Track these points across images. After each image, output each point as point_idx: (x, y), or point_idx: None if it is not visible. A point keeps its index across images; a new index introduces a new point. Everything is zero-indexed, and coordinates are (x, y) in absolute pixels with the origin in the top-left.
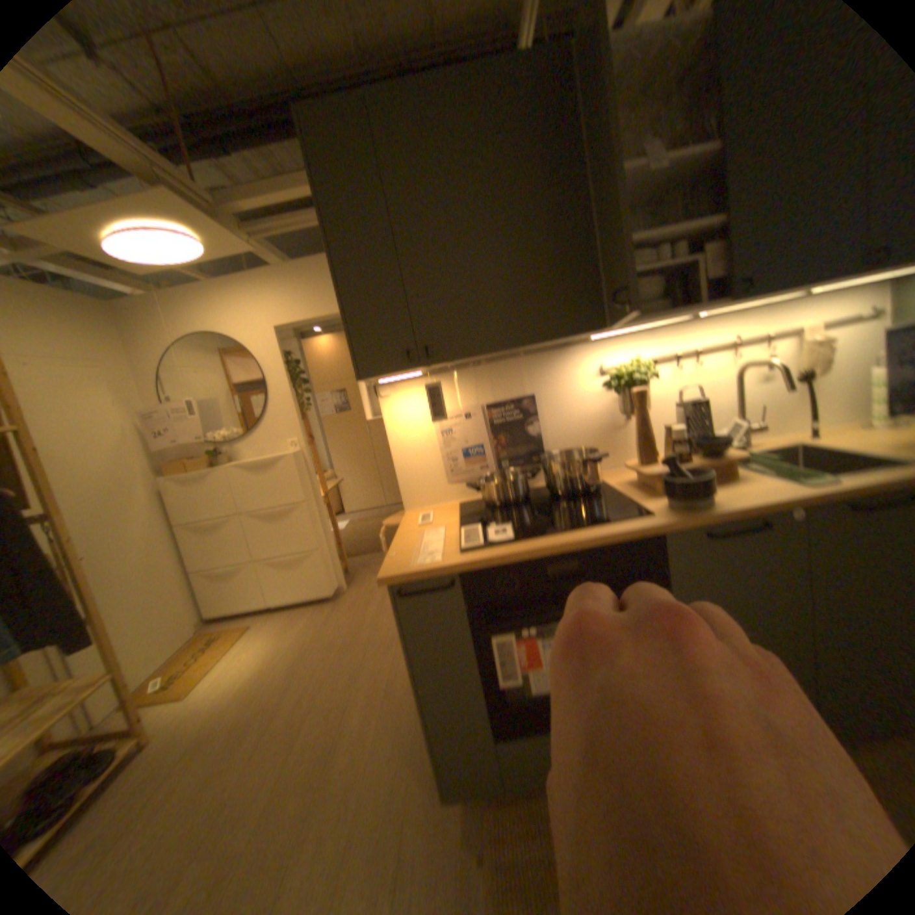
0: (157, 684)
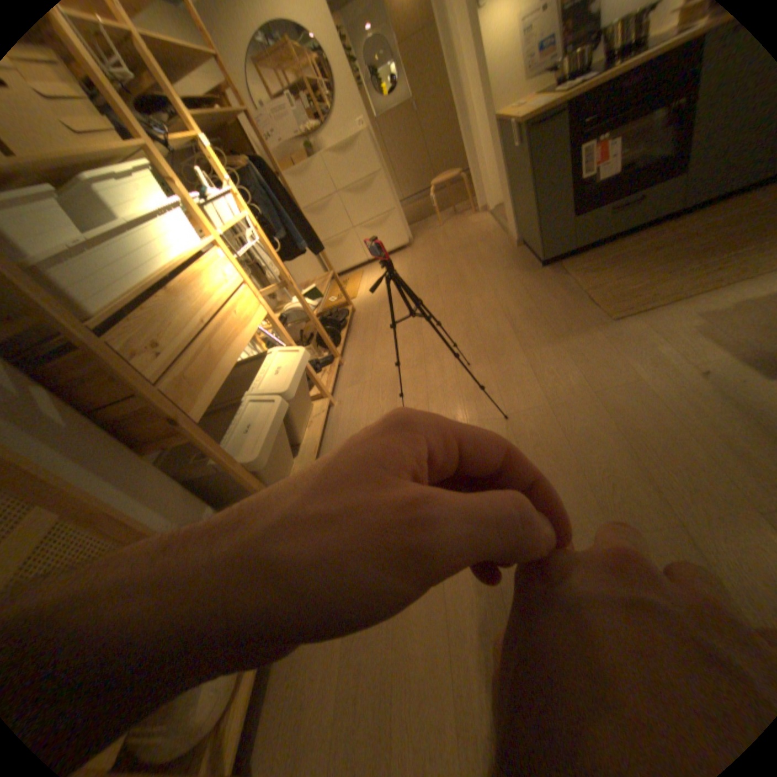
0: (331, 299)
